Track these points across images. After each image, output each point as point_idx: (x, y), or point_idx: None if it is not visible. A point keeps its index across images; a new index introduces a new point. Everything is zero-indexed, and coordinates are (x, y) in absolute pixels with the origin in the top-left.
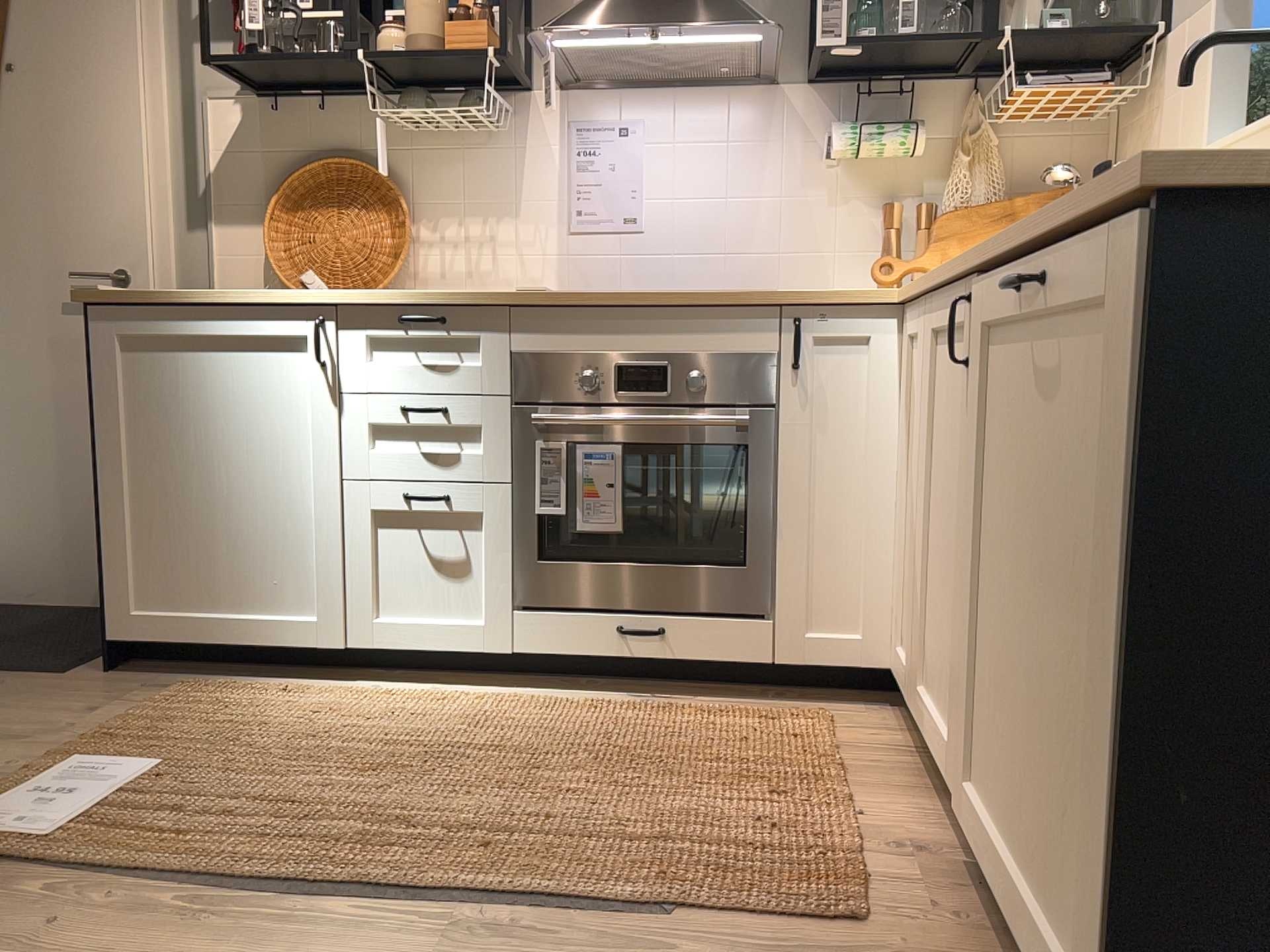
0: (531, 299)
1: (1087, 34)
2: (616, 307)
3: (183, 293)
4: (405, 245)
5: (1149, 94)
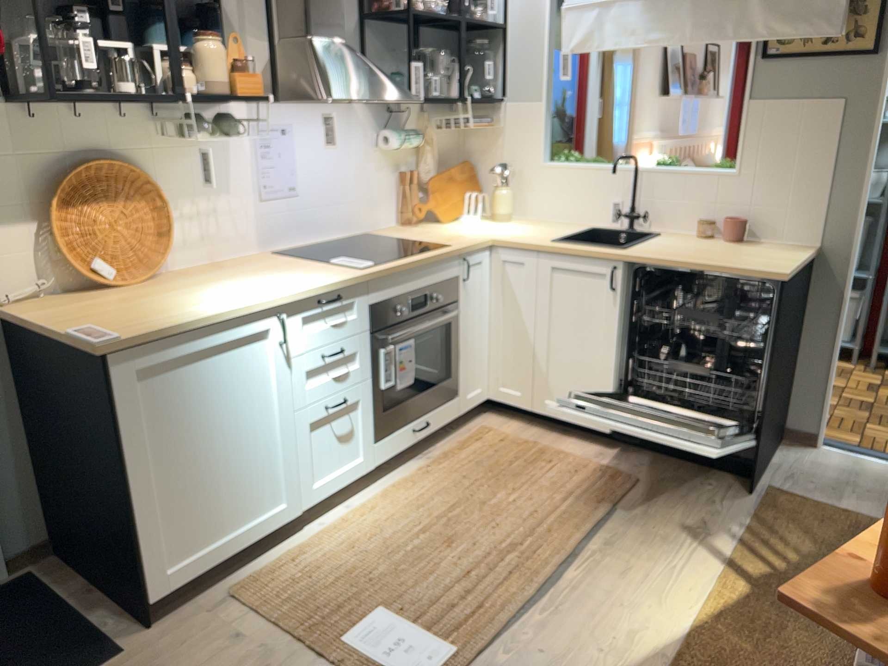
0: (379, 273)
1: (485, 98)
2: (408, 268)
3: (188, 322)
4: (173, 227)
5: (502, 126)
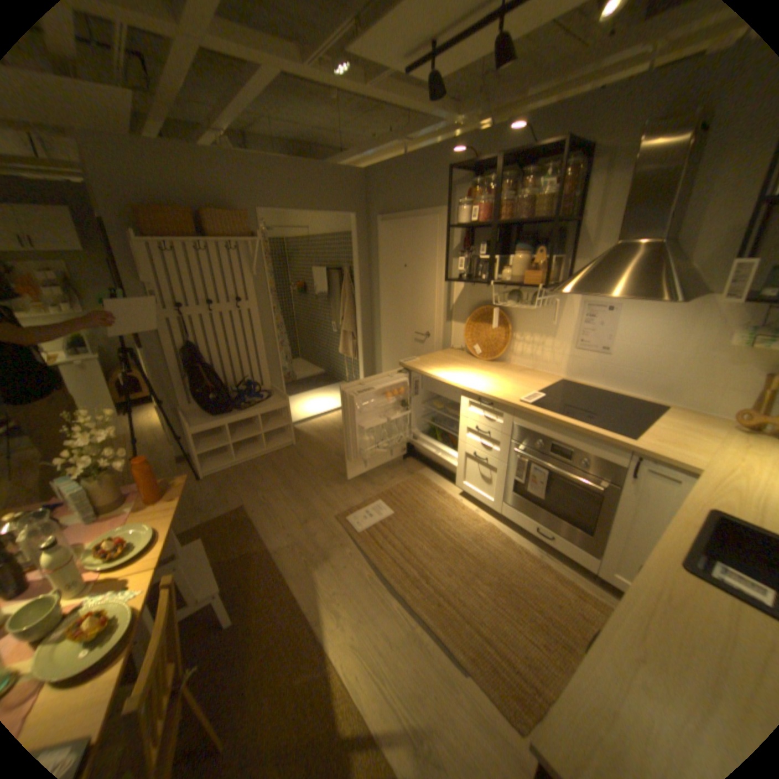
0: (521, 409)
1: None
2: (554, 422)
3: (422, 371)
4: (508, 343)
5: None
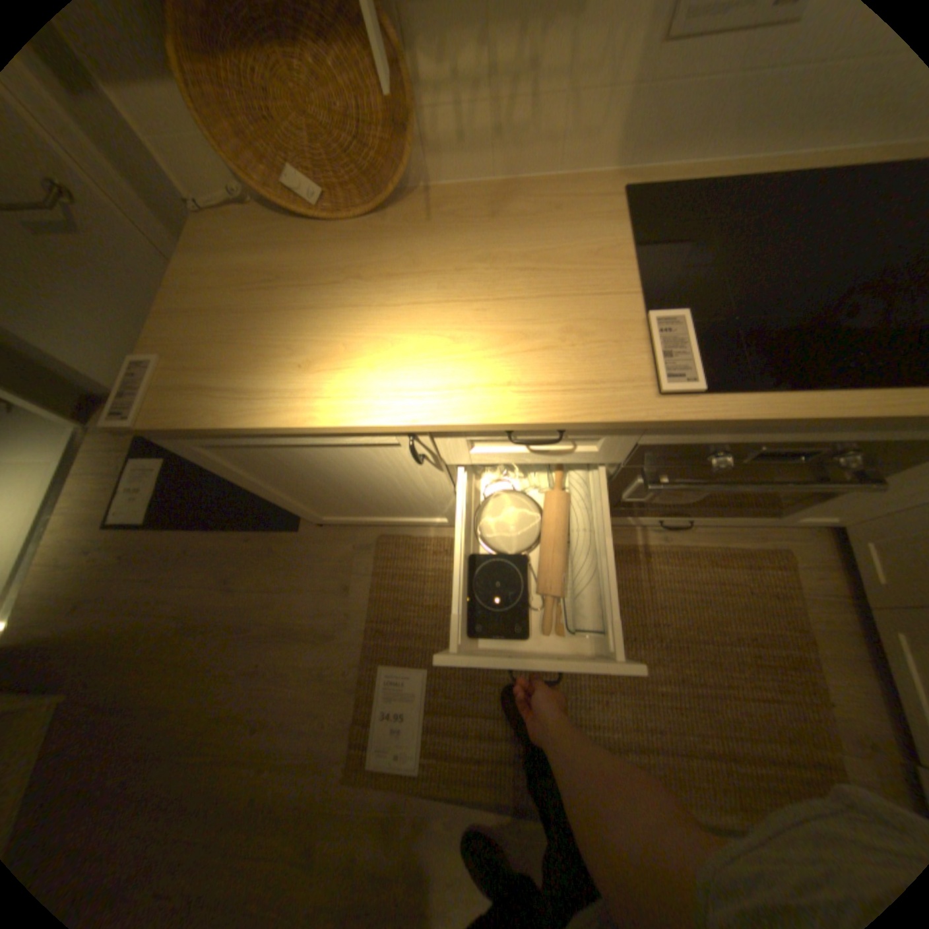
0: (689, 422)
1: None
2: (800, 420)
3: (233, 426)
4: (410, 114)
5: None
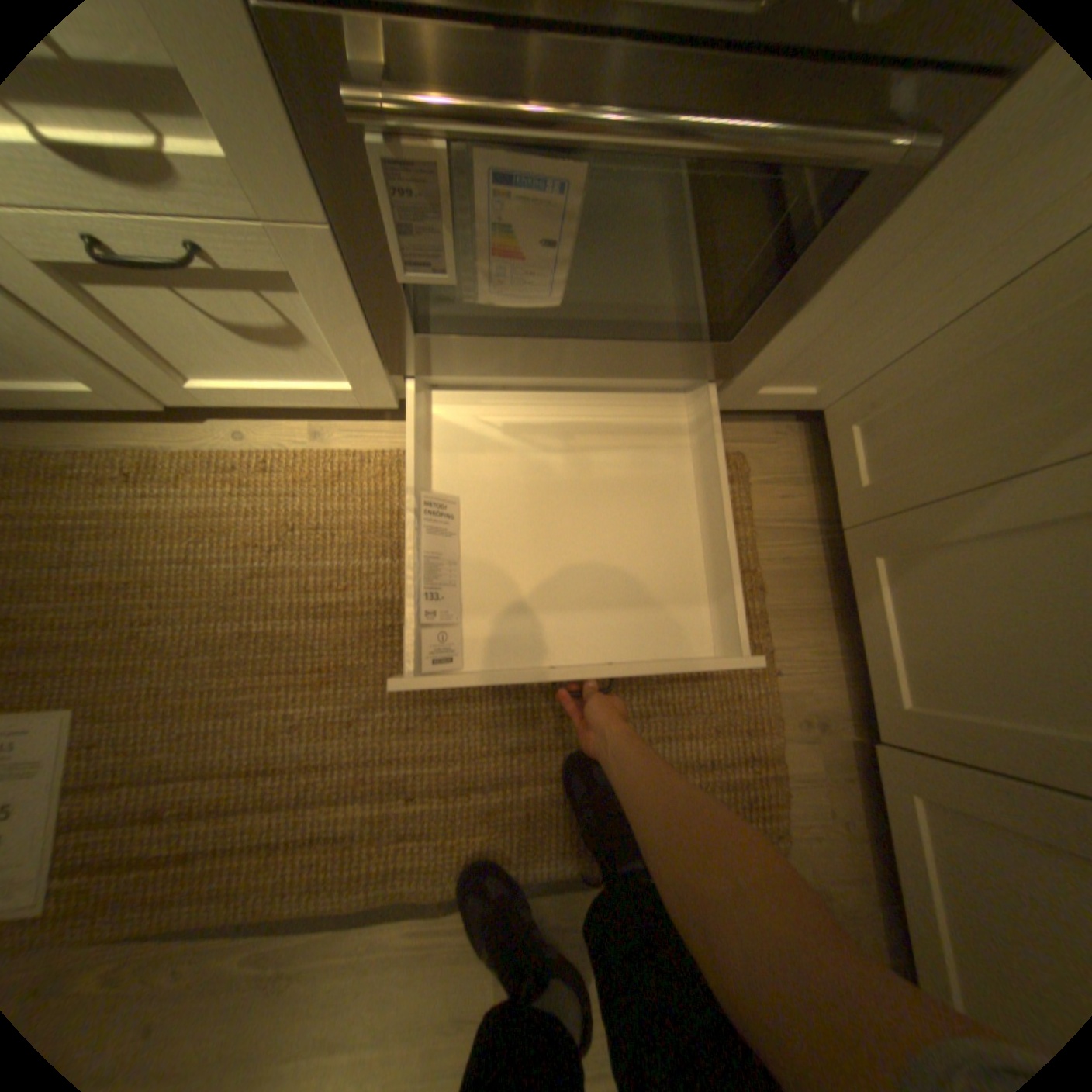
0: None
1: None
2: None
3: None
4: None
5: None
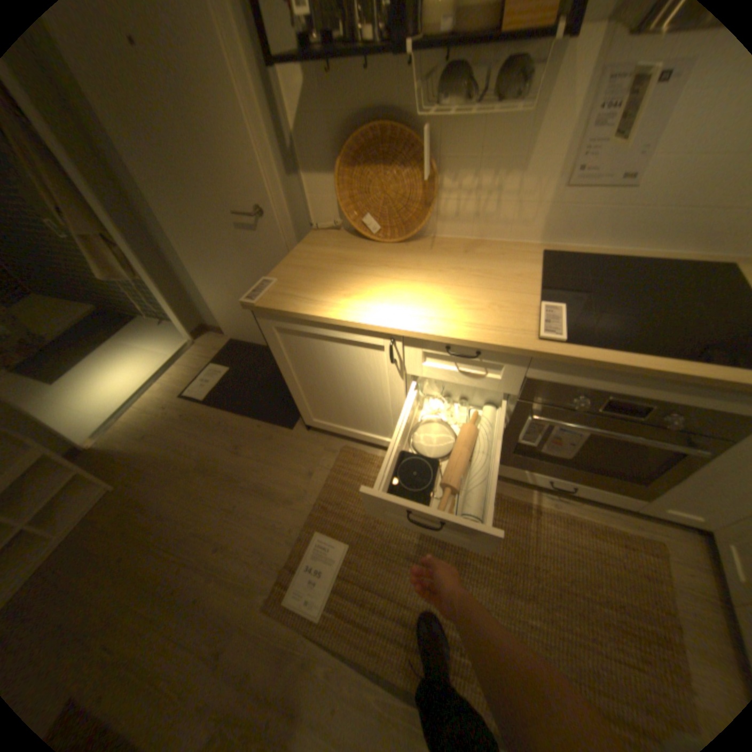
0: (554, 356)
1: None
2: (626, 370)
3: (303, 313)
4: (433, 199)
5: None
